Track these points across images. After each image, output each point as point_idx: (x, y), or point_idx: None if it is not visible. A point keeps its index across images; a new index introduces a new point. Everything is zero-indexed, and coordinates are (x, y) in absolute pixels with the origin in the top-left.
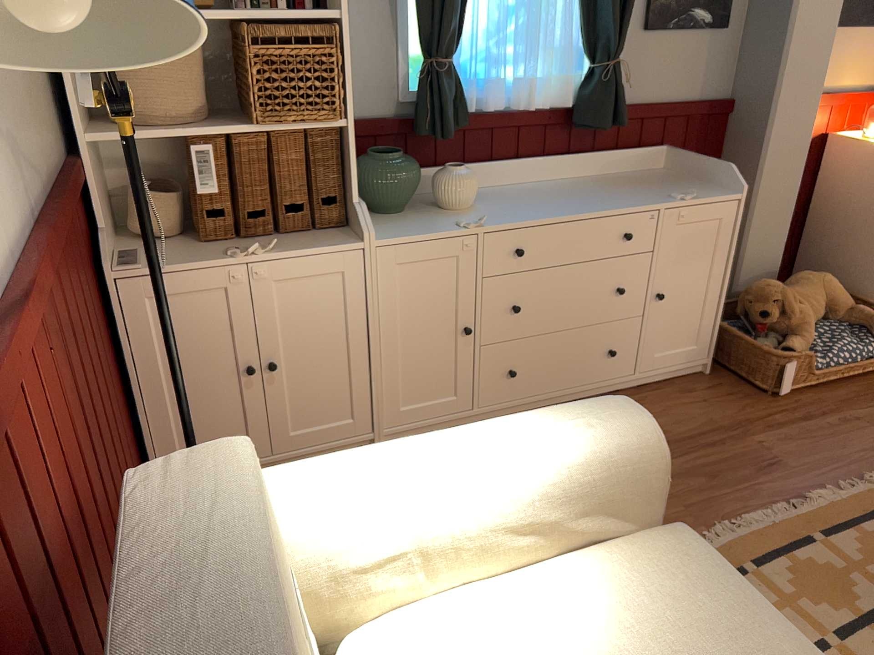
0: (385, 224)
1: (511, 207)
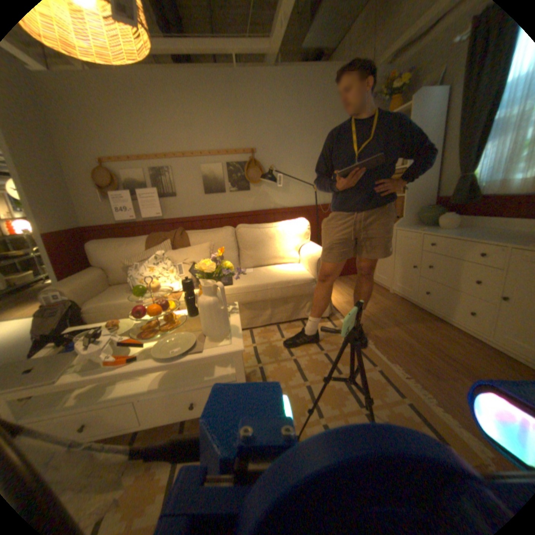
0: (414, 226)
1: (458, 231)
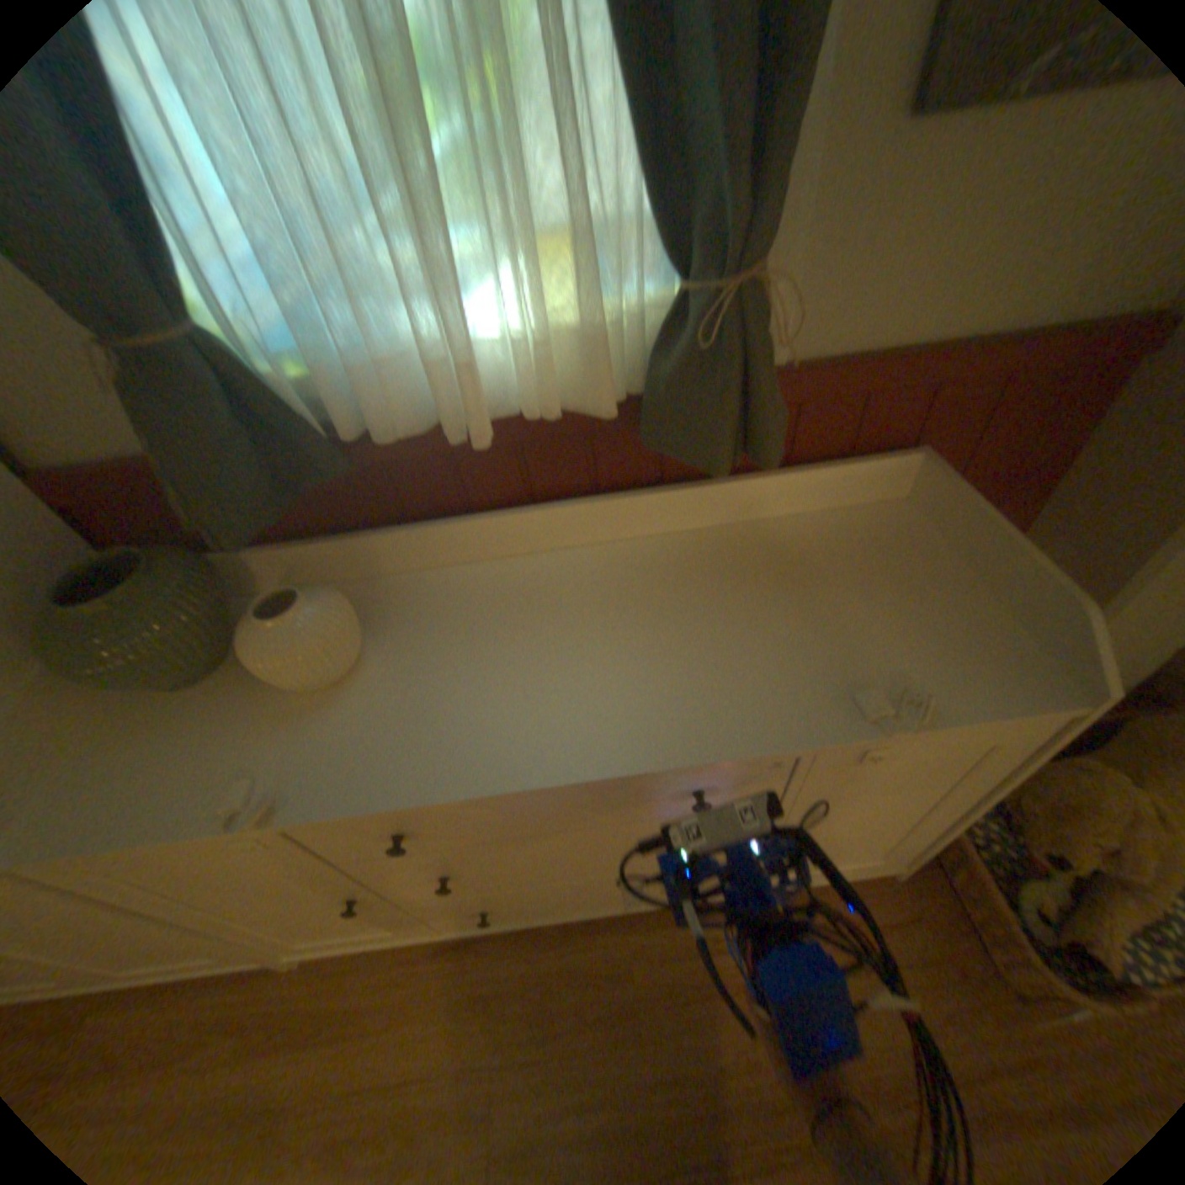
0: (109, 747)
1: (426, 689)
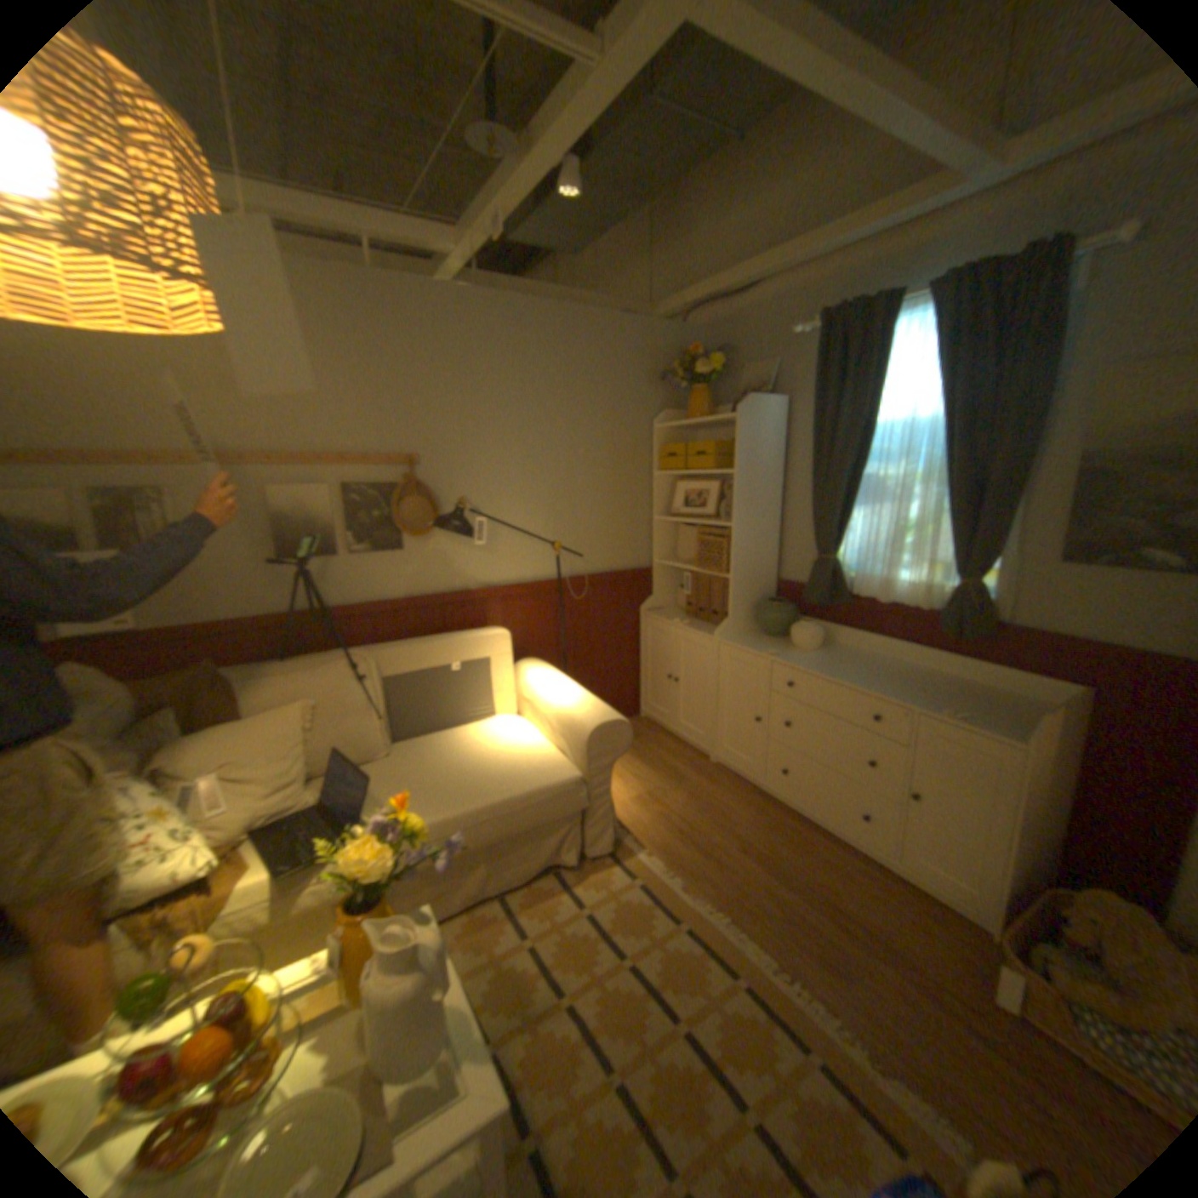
0: (749, 638)
1: (825, 661)
